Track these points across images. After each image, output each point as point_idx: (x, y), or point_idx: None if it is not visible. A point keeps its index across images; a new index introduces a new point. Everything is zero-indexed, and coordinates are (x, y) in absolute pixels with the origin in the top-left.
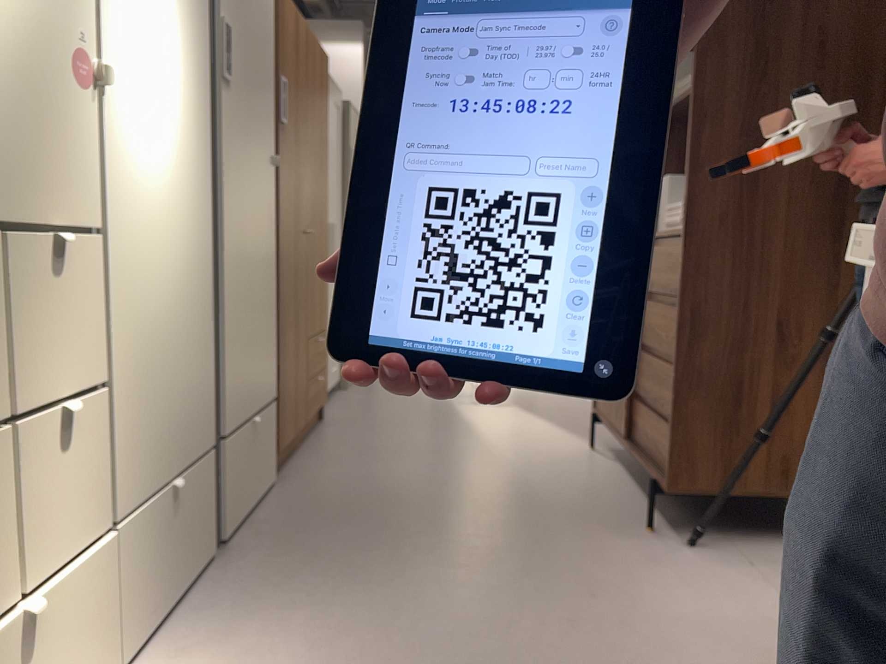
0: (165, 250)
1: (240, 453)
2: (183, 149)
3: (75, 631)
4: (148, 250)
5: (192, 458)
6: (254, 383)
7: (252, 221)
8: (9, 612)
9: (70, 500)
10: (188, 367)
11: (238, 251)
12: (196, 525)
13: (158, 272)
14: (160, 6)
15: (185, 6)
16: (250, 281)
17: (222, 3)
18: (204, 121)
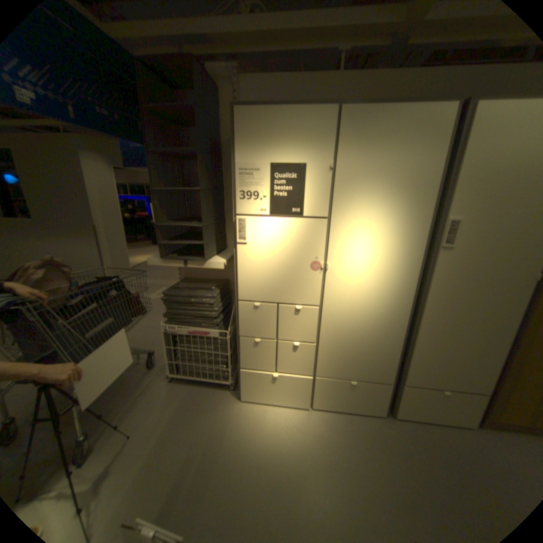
0: (366, 314)
1: (426, 398)
2: (390, 281)
3: (297, 389)
4: (352, 313)
5: (375, 381)
6: (454, 379)
7: (477, 309)
8: (275, 372)
9: (299, 363)
10: (376, 353)
11: (448, 321)
12: (371, 401)
13: (358, 320)
14: (379, 234)
15: (406, 226)
16: (464, 336)
17: (458, 210)
18: (421, 267)
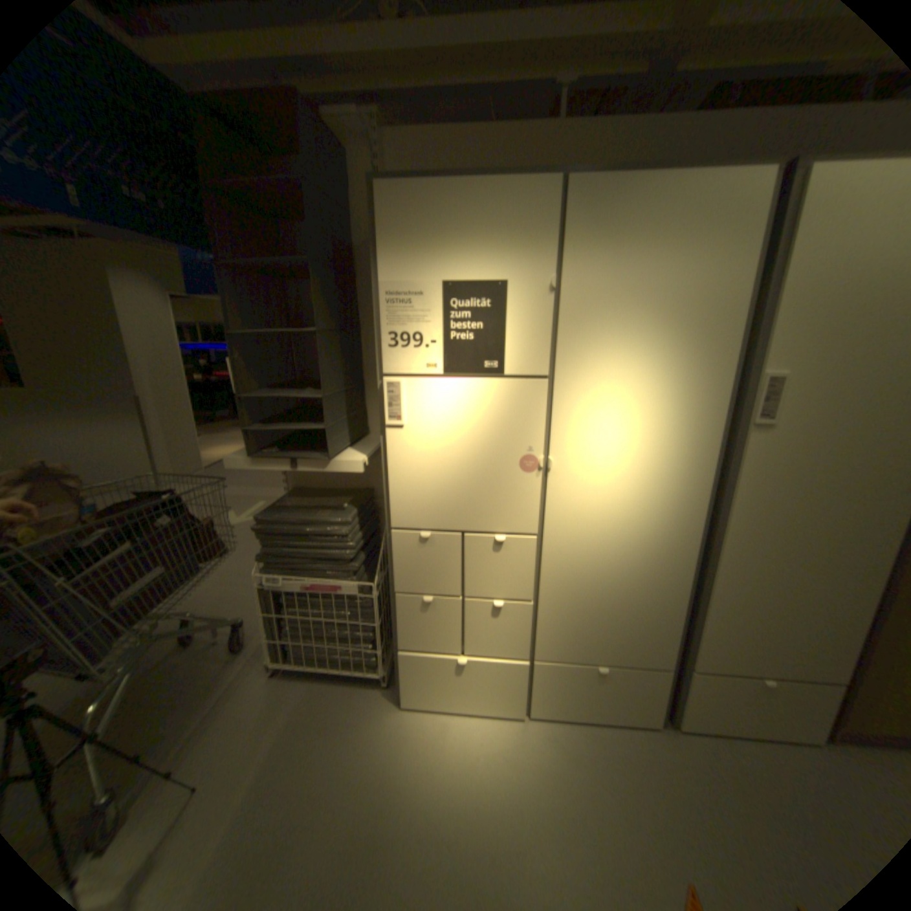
0: (621, 548)
1: (733, 694)
2: (664, 488)
3: (502, 684)
4: (597, 547)
5: (641, 667)
6: (782, 658)
7: (820, 533)
8: (461, 656)
9: (504, 638)
10: (643, 617)
11: (770, 556)
12: (636, 702)
13: (609, 559)
14: (641, 404)
15: (689, 389)
16: (797, 581)
17: (782, 359)
18: (718, 462)
